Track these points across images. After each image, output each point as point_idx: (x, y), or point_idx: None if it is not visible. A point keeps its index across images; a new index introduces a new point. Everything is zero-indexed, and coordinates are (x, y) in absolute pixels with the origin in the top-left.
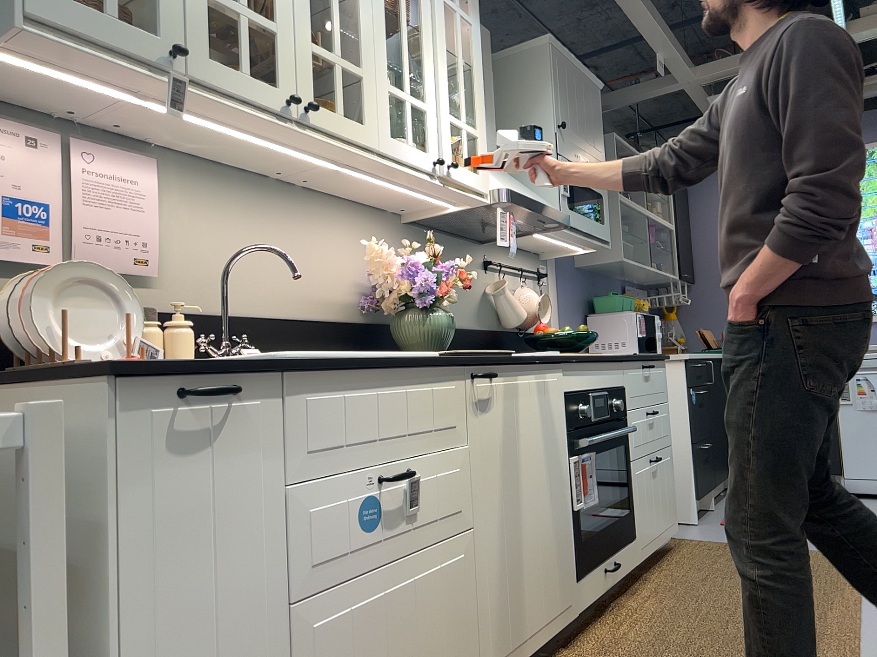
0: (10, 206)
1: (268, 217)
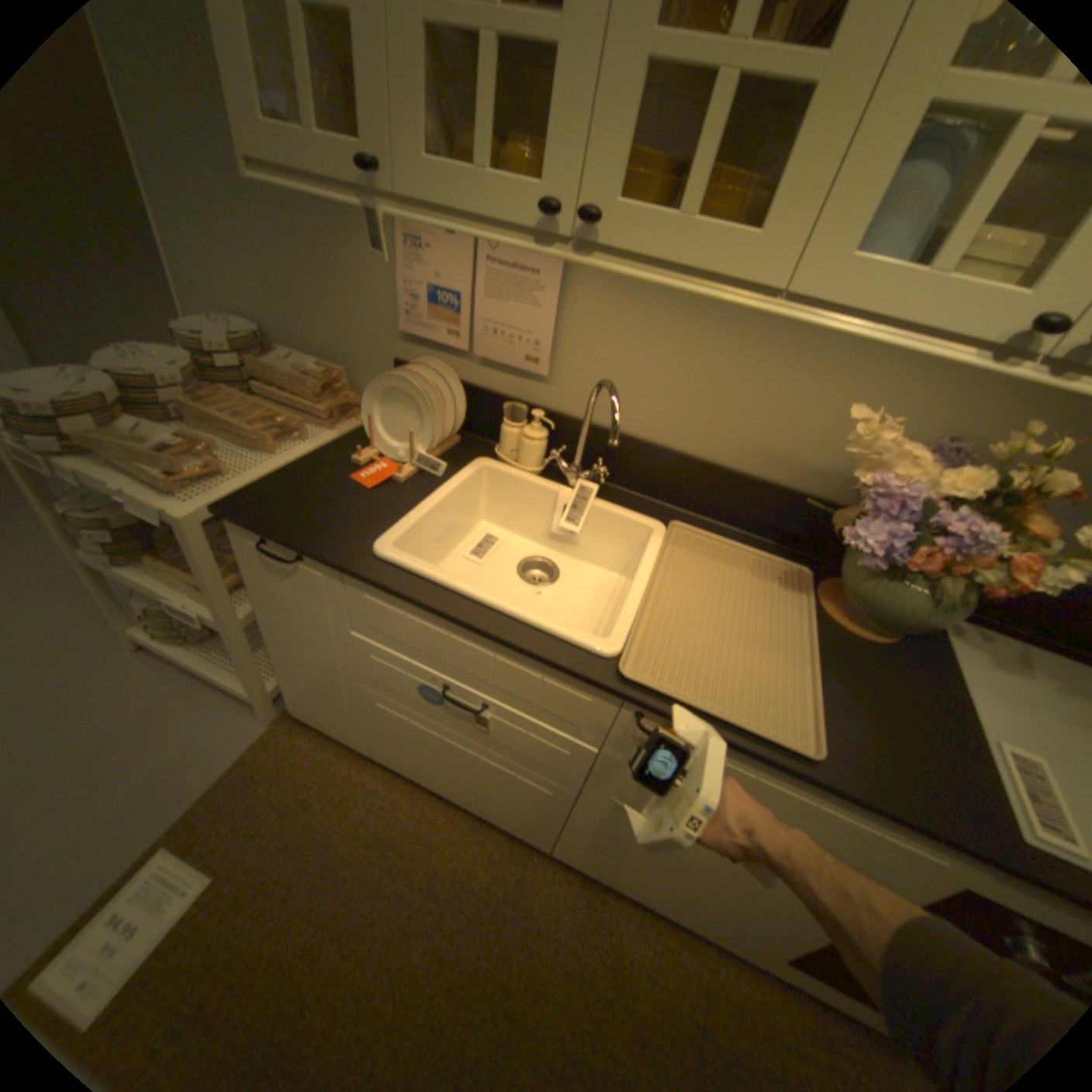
0: (432, 294)
1: (730, 323)
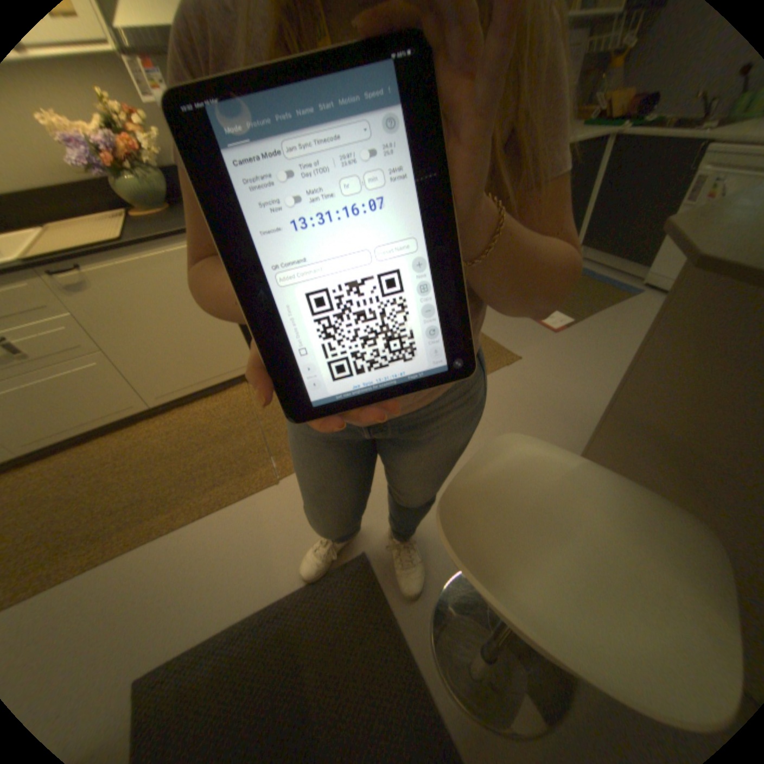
0: None
1: None
